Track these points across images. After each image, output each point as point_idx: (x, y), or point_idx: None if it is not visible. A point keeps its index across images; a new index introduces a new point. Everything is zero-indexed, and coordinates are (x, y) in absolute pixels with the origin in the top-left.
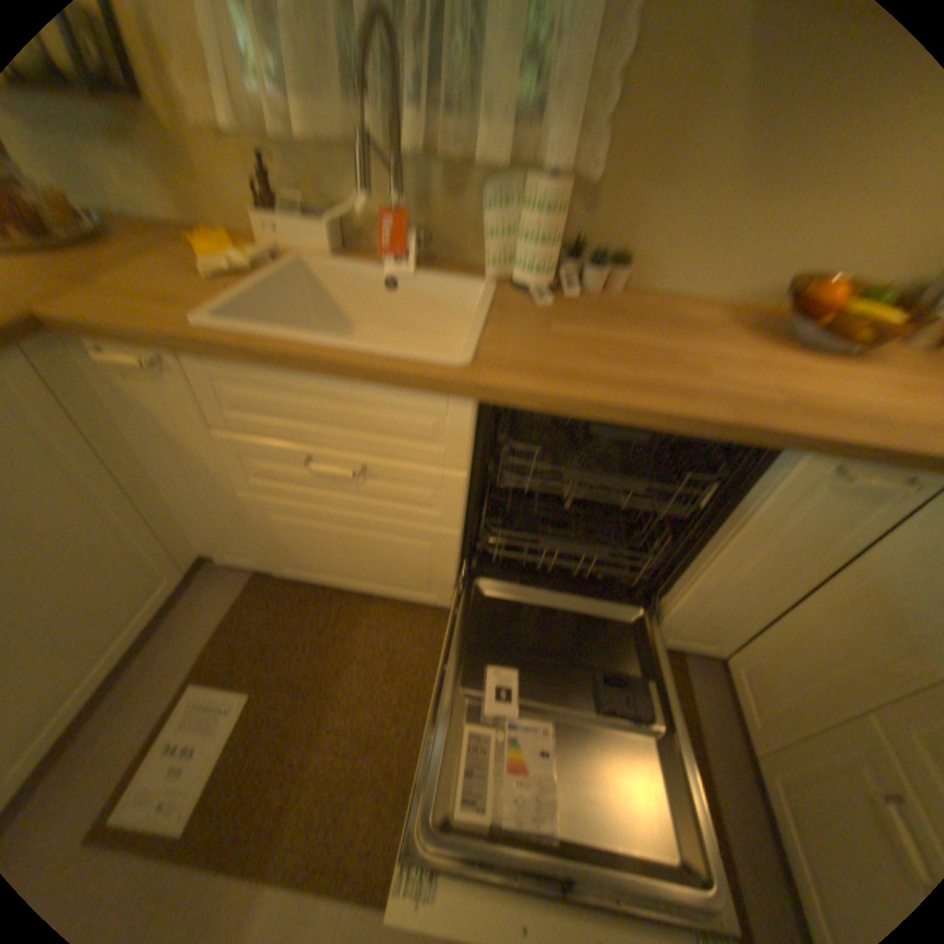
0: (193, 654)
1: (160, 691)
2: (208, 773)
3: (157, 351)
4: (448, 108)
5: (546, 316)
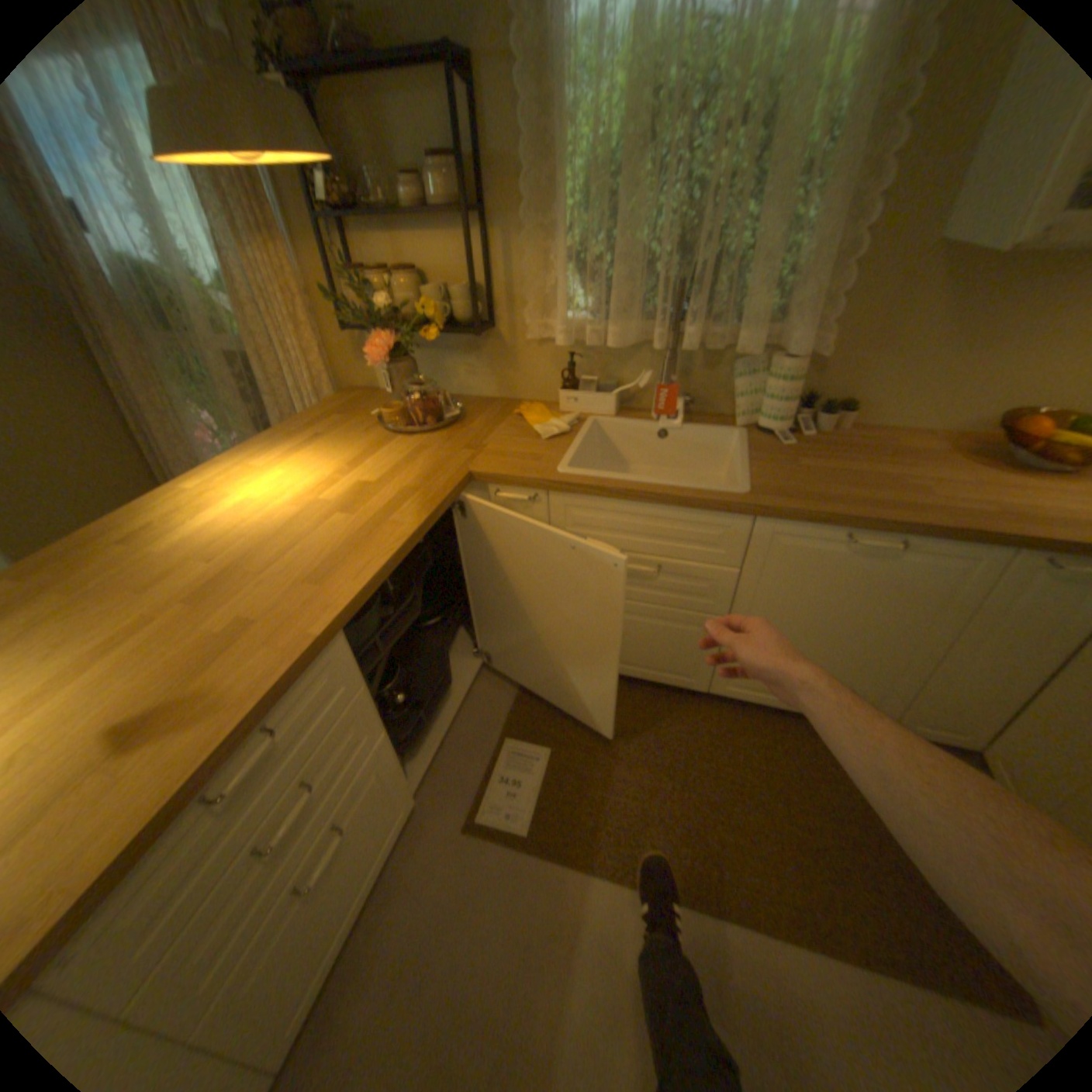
0: (502, 719)
1: (485, 743)
2: (535, 800)
3: (537, 494)
4: (715, 326)
5: (792, 456)
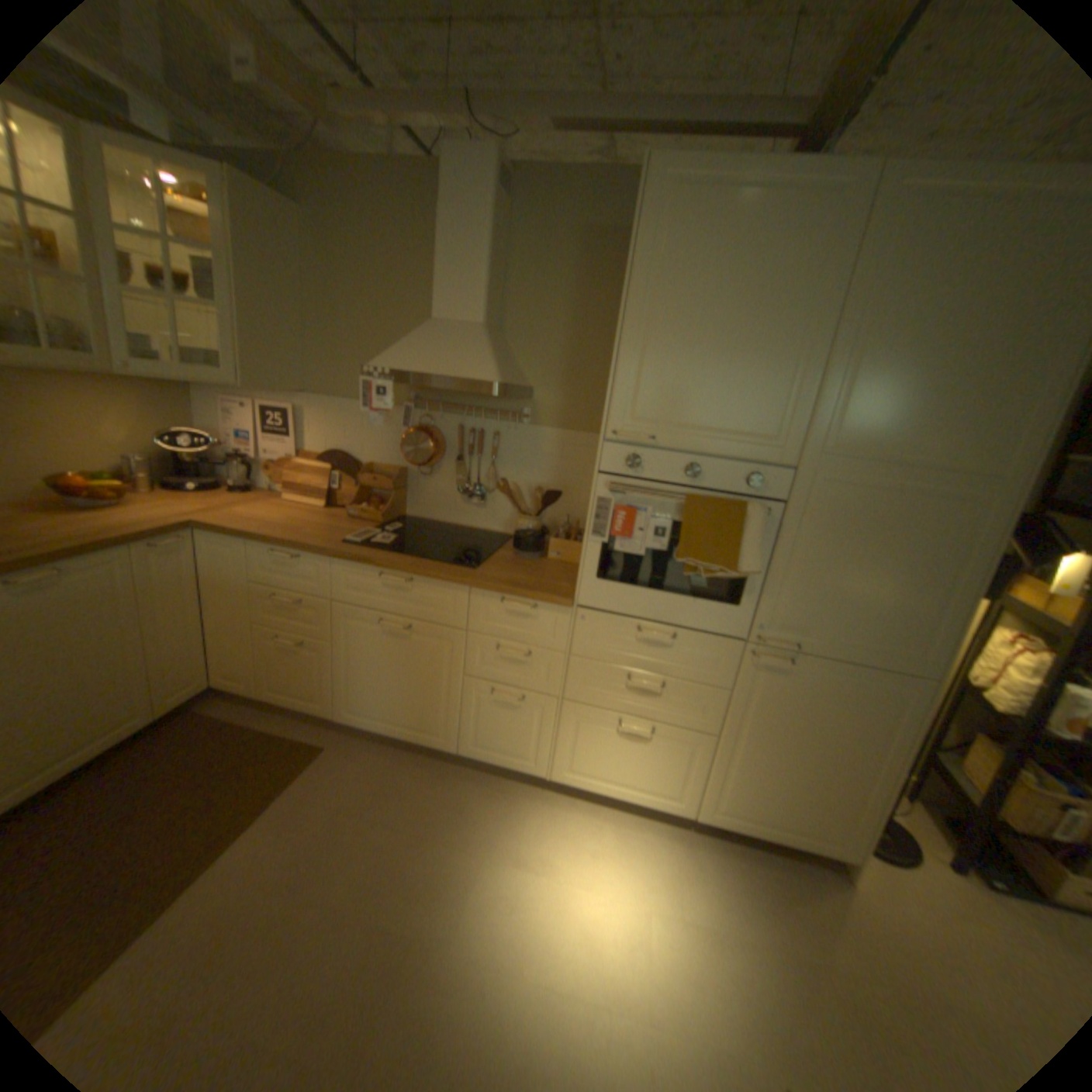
0: None
1: None
2: None
3: None
4: None
5: None
